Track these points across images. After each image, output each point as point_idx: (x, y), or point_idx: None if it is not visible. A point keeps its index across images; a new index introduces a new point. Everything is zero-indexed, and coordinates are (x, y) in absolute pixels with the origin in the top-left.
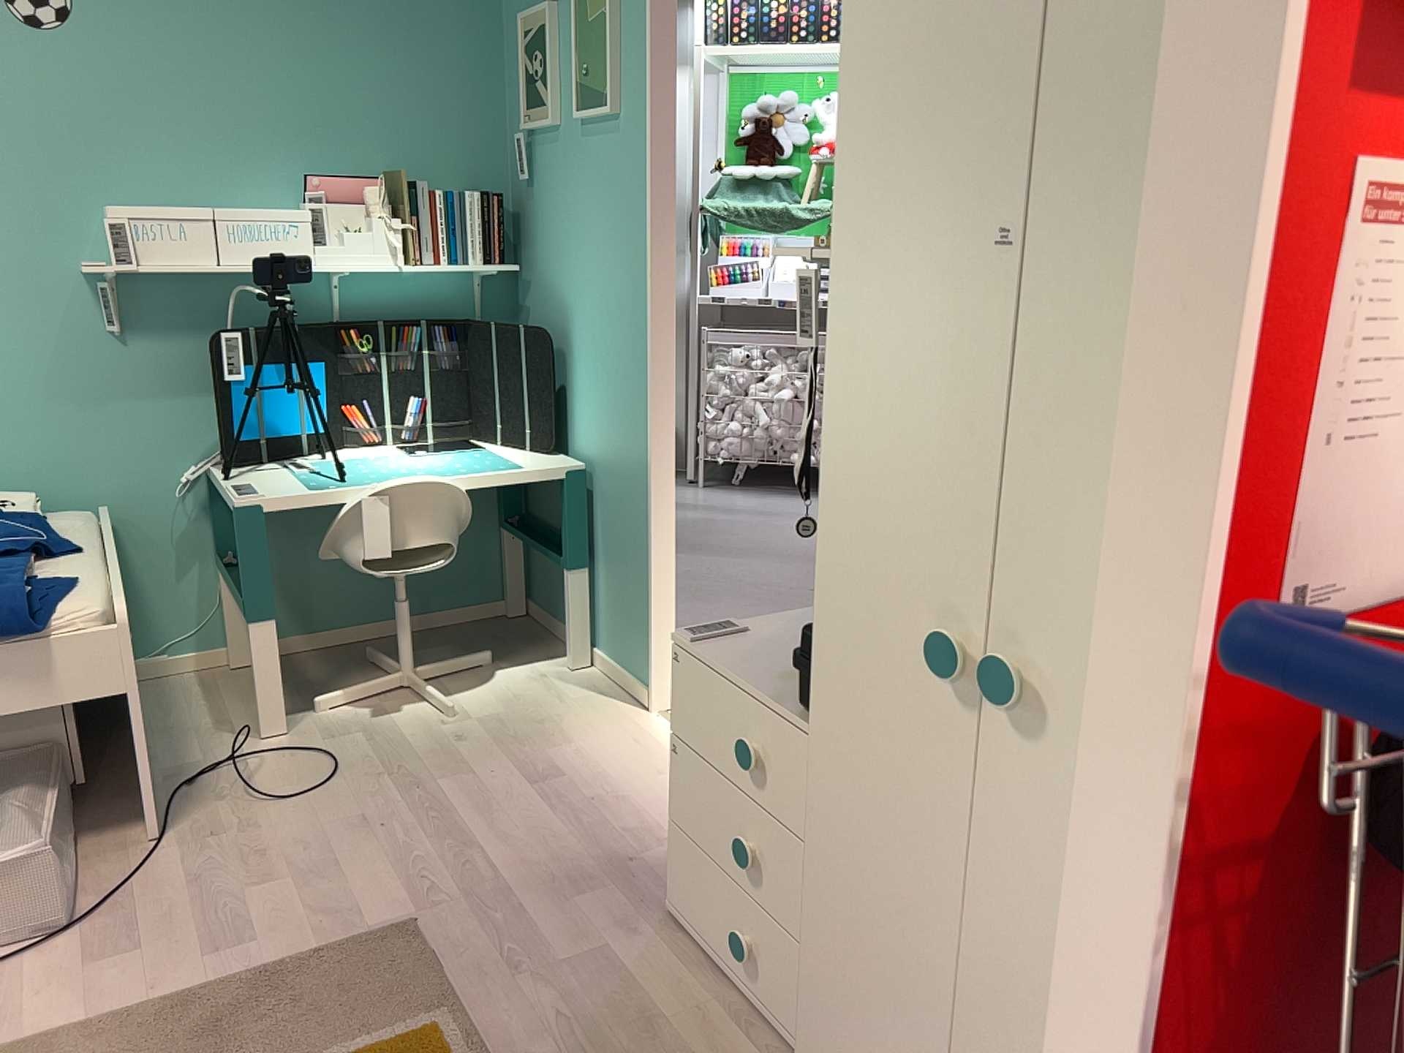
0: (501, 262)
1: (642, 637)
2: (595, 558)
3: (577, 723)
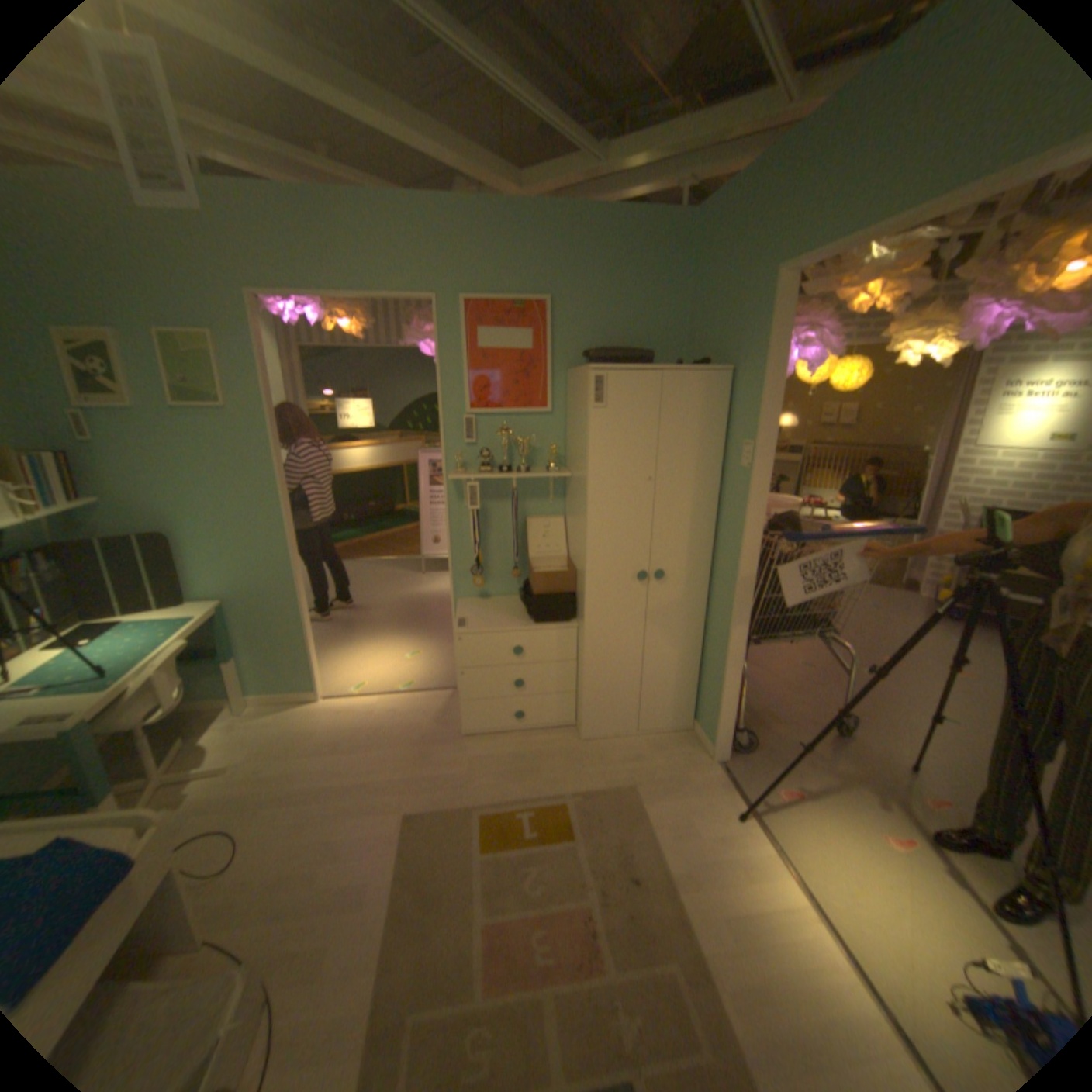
0: (77, 498)
1: (300, 670)
2: (234, 651)
3: (297, 727)
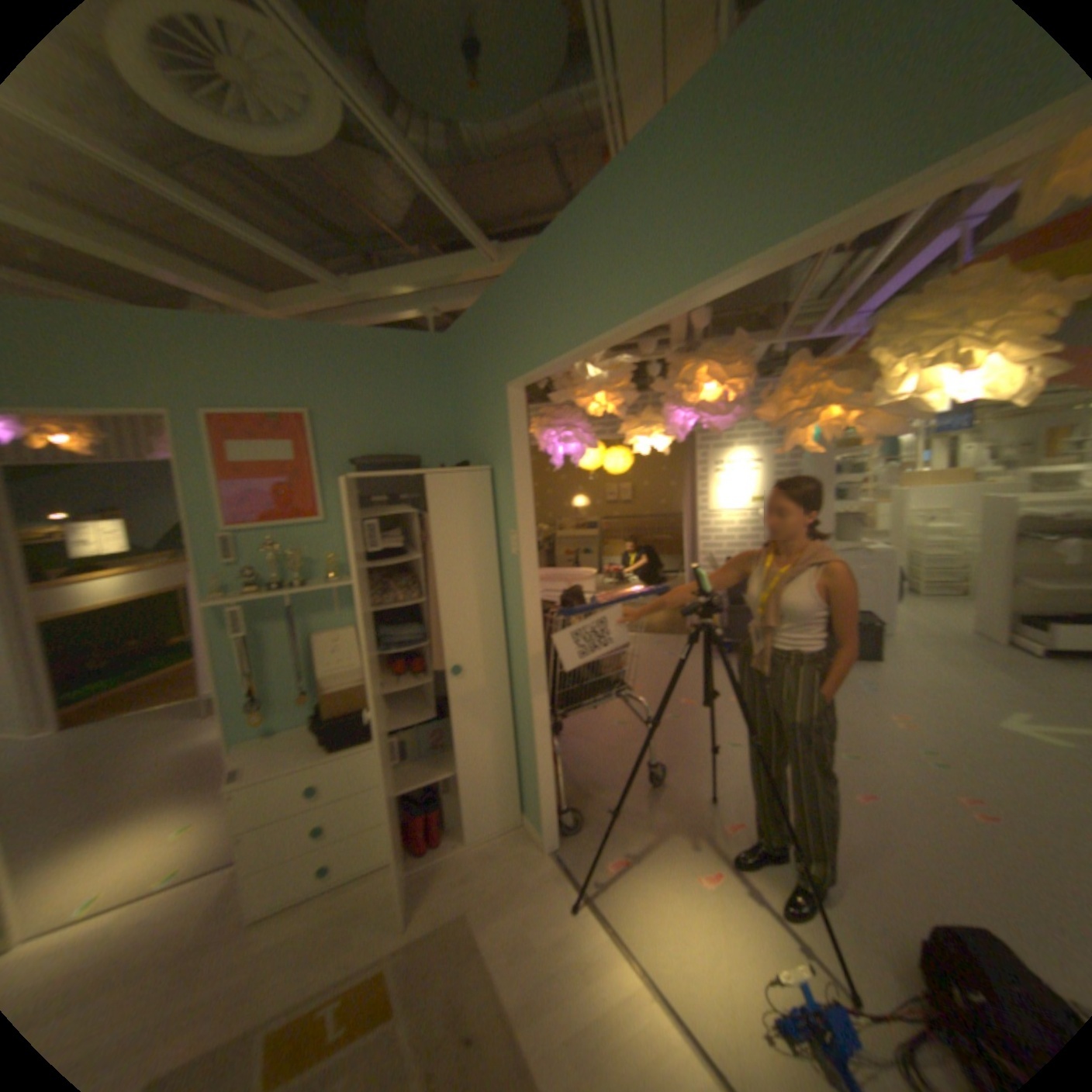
0: None
1: None
2: None
3: None
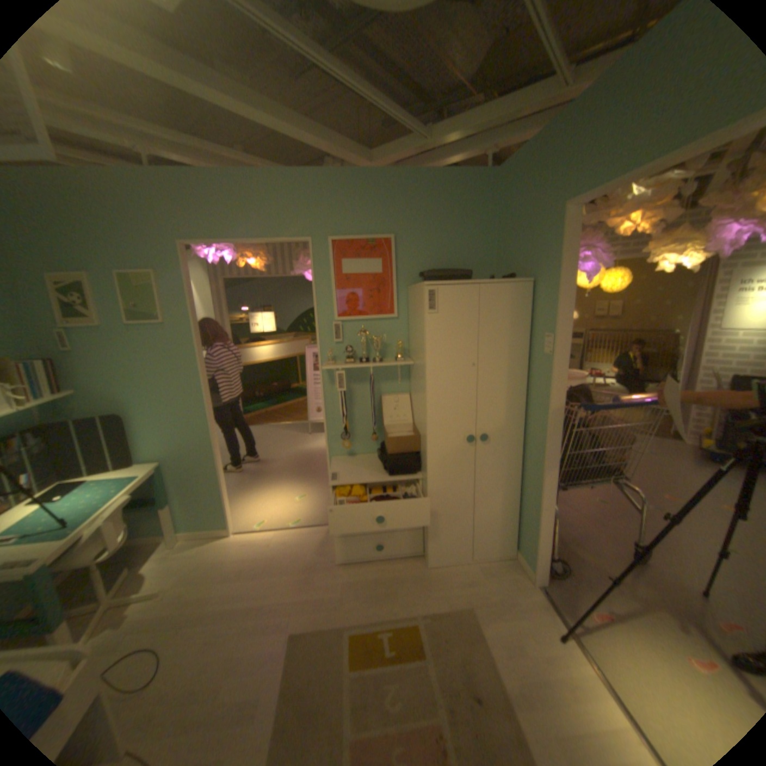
0: (58, 391)
1: (216, 513)
2: (168, 499)
3: (213, 558)
